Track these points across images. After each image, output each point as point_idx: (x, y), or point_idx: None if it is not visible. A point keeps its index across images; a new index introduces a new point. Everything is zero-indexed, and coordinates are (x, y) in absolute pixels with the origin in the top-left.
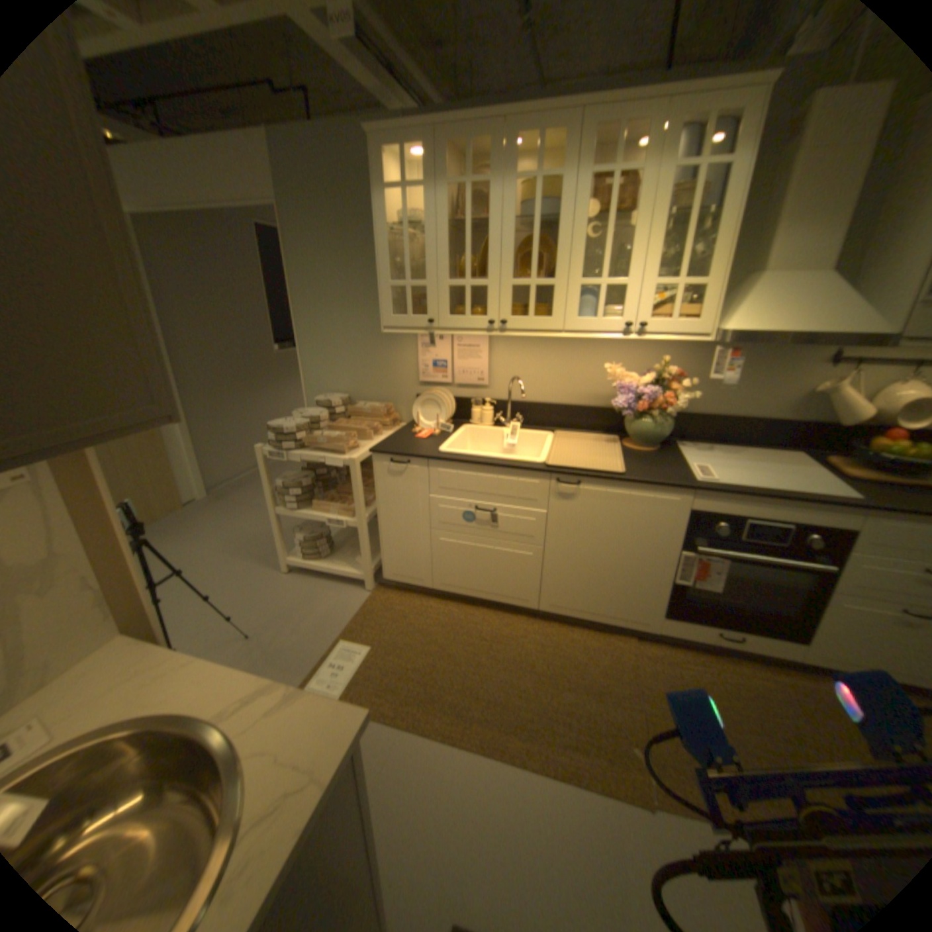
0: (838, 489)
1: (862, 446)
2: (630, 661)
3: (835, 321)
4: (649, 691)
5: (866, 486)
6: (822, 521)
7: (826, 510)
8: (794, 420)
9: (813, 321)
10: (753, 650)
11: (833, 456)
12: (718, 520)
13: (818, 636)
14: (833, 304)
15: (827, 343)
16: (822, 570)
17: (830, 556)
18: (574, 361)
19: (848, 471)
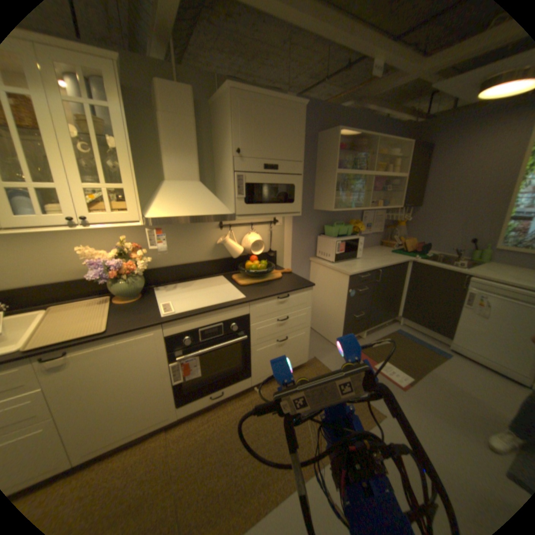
0: (235, 295)
1: (242, 268)
2: (159, 454)
3: (205, 209)
4: (174, 470)
5: (246, 288)
6: (232, 315)
7: (232, 310)
8: (213, 260)
9: (195, 210)
10: (227, 395)
11: (233, 275)
12: (182, 336)
13: (251, 370)
14: (202, 200)
15: (207, 221)
16: (240, 340)
17: (241, 331)
18: (49, 247)
19: (239, 282)
